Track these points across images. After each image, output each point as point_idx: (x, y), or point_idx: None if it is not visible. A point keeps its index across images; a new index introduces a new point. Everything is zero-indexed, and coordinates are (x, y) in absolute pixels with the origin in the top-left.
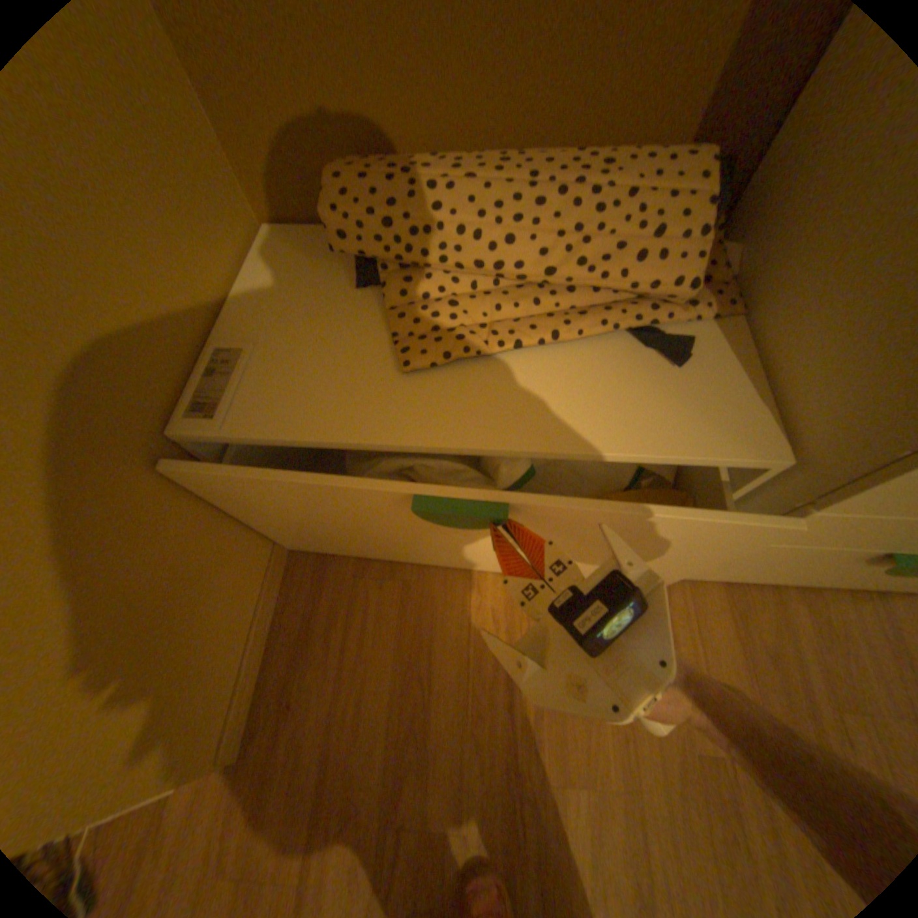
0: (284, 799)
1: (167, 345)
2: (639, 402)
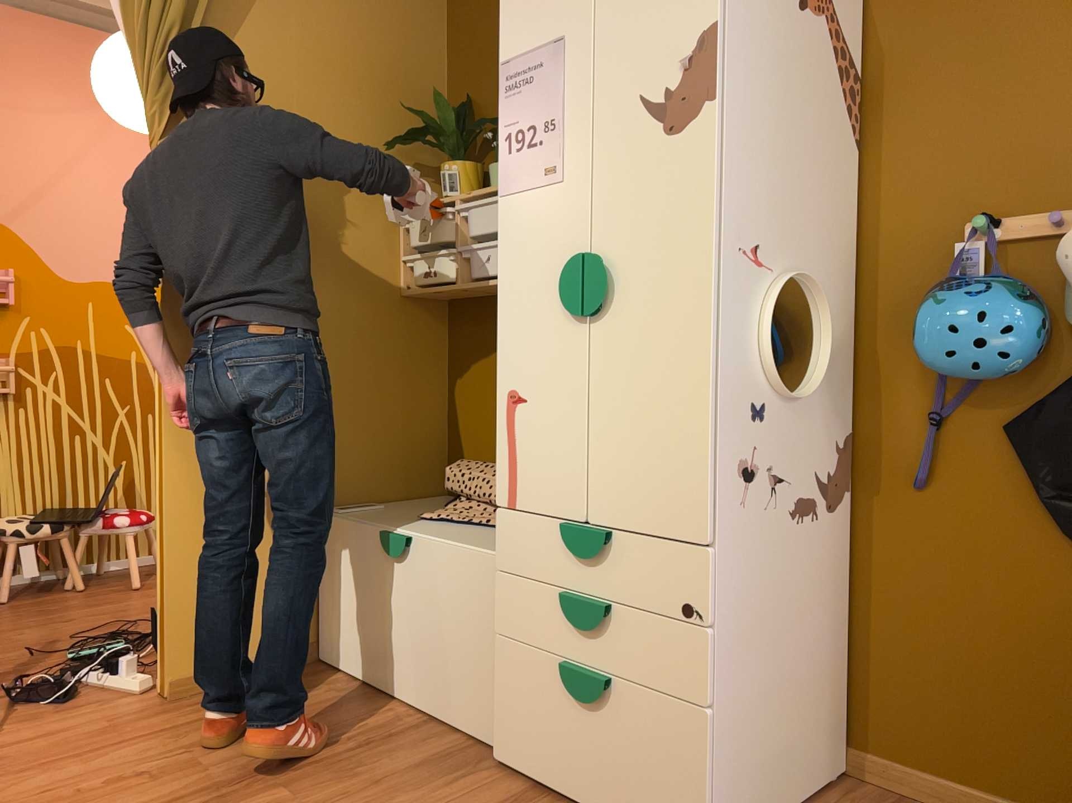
0: (164, 719)
1: (354, 493)
2: (483, 539)
